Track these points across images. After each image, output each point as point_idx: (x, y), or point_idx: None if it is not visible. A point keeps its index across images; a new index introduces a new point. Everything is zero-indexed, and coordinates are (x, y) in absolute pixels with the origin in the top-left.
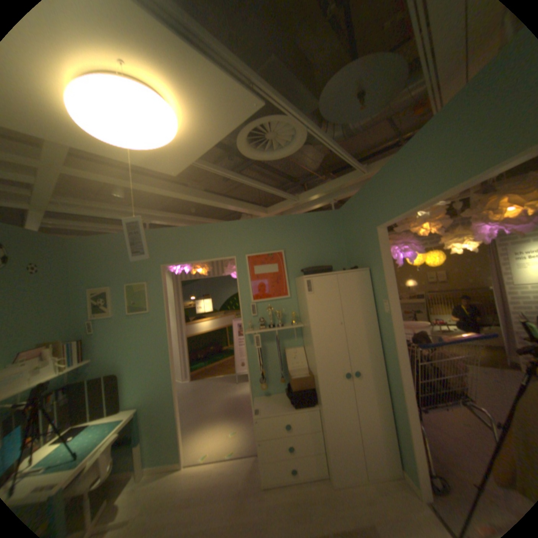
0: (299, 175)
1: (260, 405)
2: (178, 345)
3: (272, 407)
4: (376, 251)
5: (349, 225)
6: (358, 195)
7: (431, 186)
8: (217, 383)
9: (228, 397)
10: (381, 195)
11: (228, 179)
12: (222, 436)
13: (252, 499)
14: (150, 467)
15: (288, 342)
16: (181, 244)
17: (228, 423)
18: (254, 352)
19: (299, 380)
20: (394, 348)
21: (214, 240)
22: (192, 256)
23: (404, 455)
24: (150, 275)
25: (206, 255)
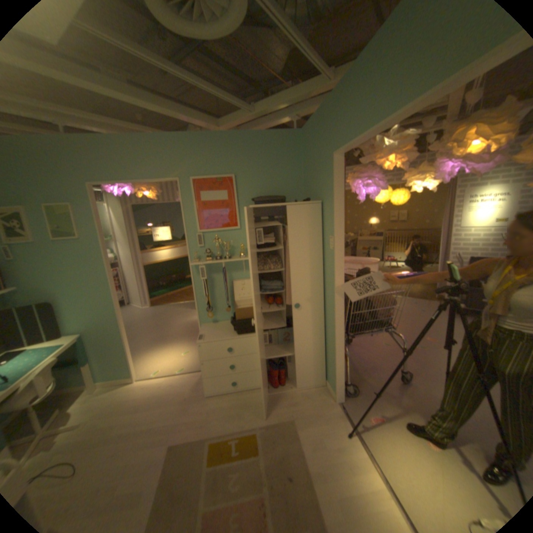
0: (260, 77)
1: (205, 331)
2: (134, 272)
3: (217, 333)
4: (330, 182)
5: (308, 149)
6: (321, 110)
7: (392, 99)
8: (177, 308)
9: (185, 321)
10: (342, 111)
11: (166, 72)
12: (175, 355)
13: (195, 404)
14: (102, 382)
15: (236, 274)
16: (109, 157)
17: (182, 343)
18: (201, 282)
19: (242, 309)
20: (333, 283)
21: (151, 156)
22: (125, 174)
23: (328, 369)
24: (74, 194)
25: (142, 173)
